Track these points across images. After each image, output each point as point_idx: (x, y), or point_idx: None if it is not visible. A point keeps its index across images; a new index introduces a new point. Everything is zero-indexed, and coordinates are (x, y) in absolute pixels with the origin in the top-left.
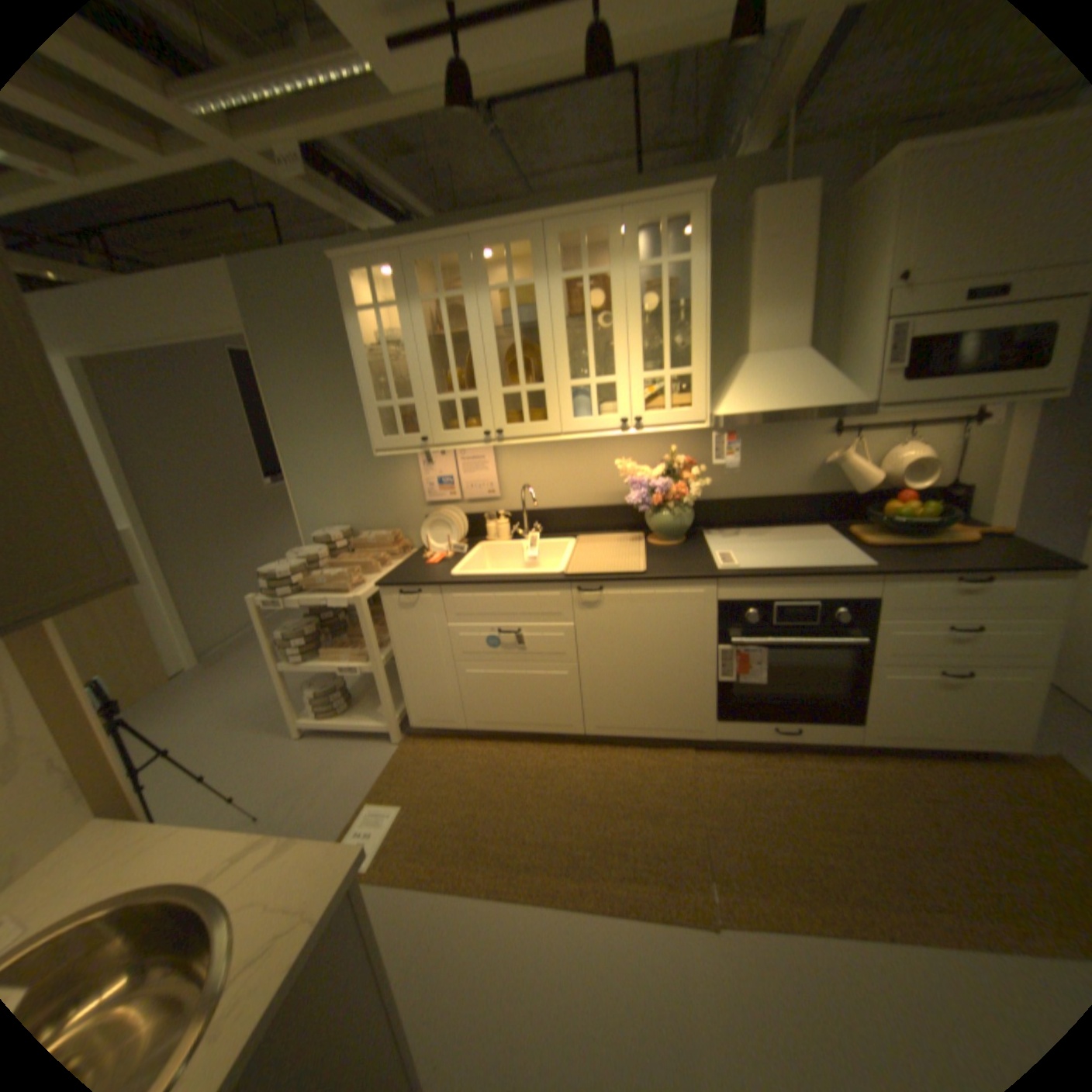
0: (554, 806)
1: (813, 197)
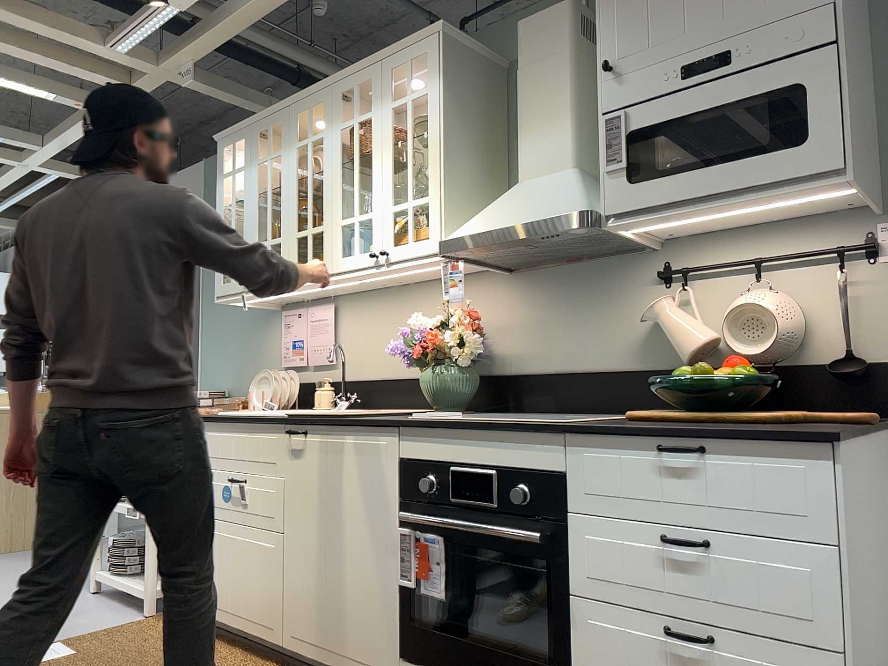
0: None
1: (562, 17)
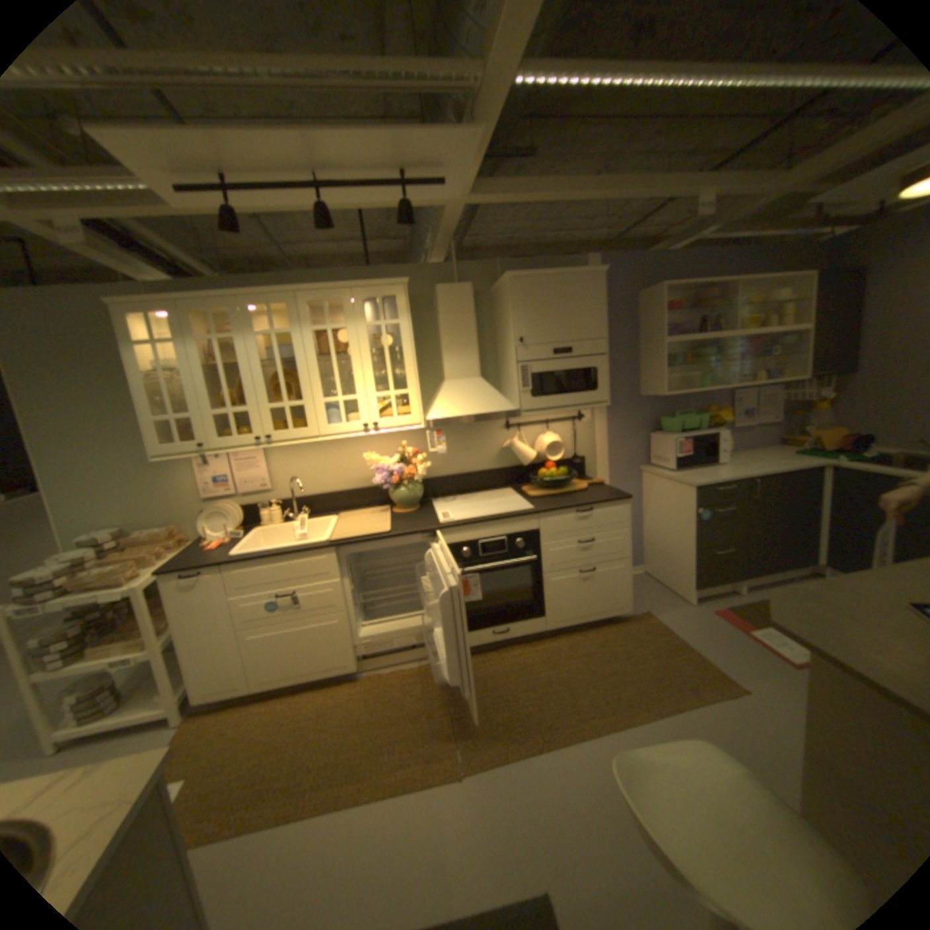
0: (334, 733)
1: (469, 292)
